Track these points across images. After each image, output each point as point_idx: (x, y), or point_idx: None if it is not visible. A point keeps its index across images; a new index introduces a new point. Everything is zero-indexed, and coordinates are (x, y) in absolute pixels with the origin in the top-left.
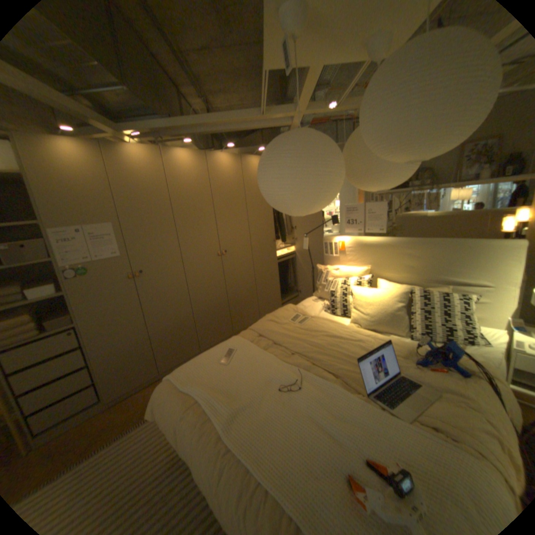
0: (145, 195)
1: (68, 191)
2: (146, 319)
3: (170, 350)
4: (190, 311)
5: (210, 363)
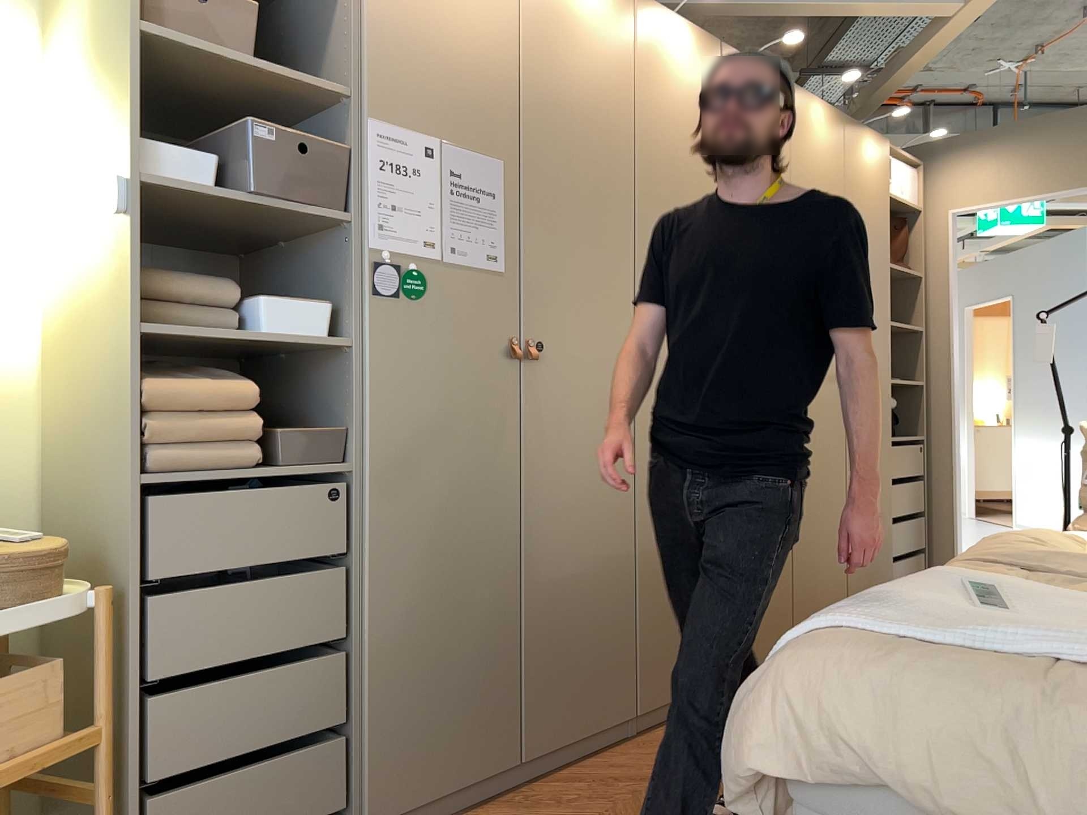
0: (588, 108)
1: (435, 29)
2: (526, 521)
3: (565, 673)
4: (631, 539)
5: (948, 608)
